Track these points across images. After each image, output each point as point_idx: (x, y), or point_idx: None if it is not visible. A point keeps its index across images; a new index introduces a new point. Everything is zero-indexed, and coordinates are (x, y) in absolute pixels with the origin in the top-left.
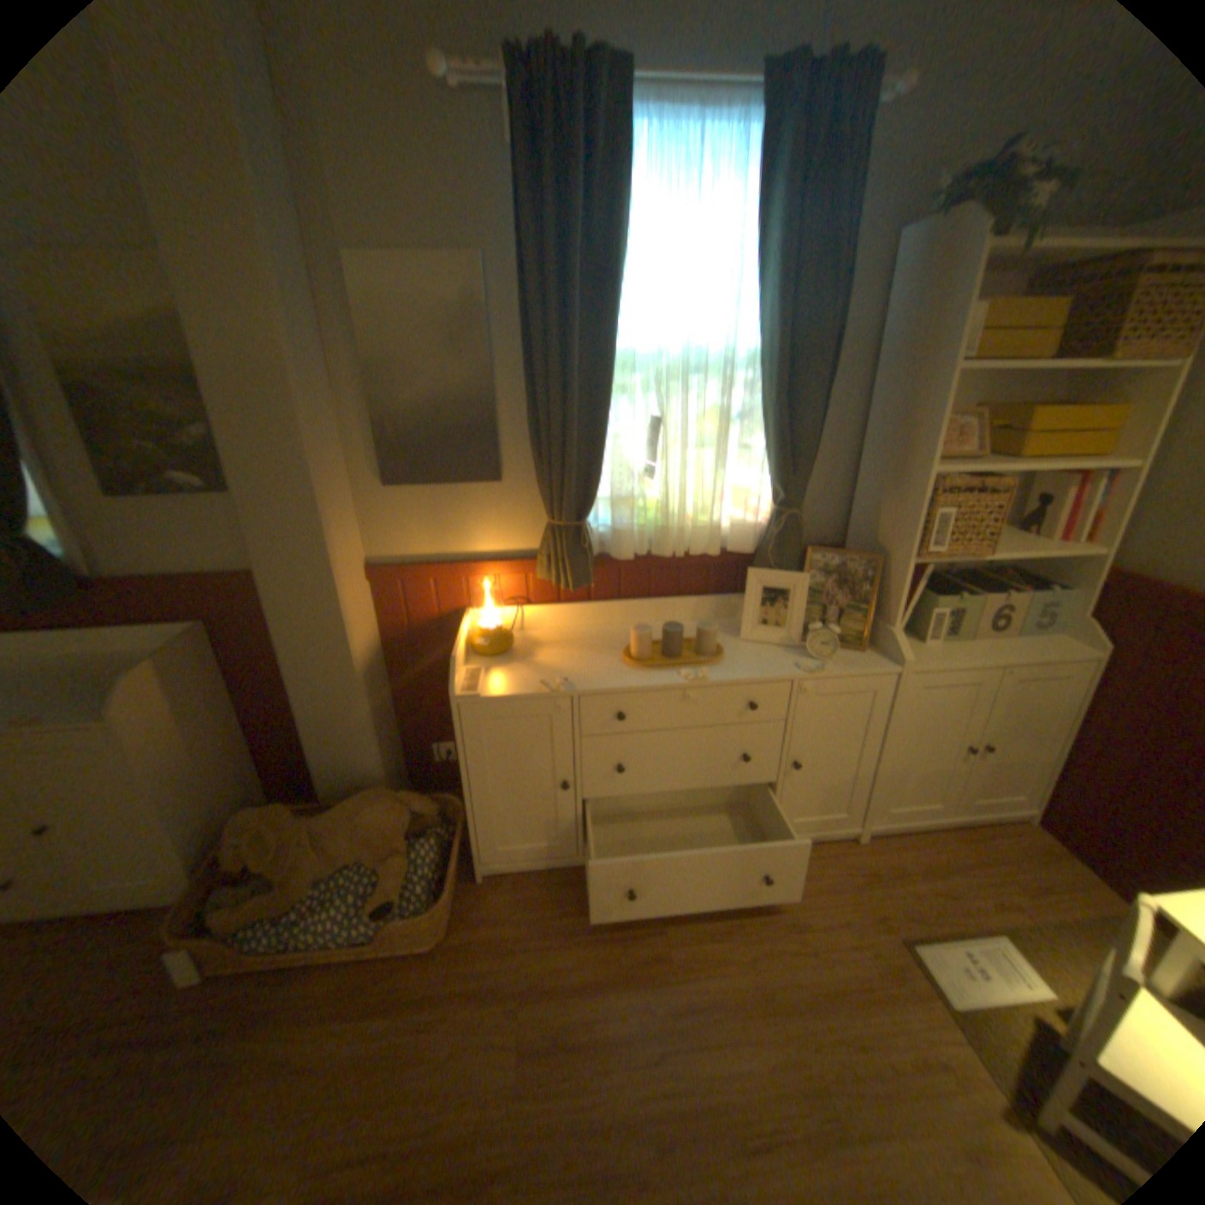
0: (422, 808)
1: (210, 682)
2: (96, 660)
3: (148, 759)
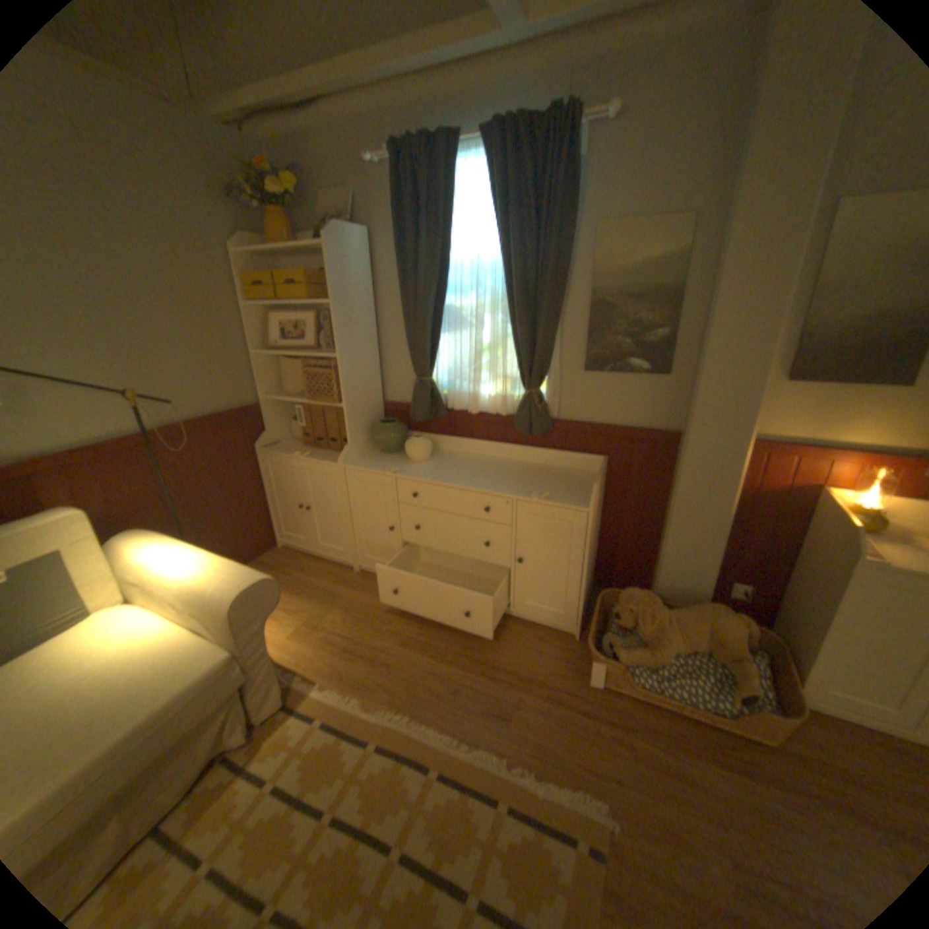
0: (756, 633)
1: (601, 497)
2: (544, 468)
3: (591, 538)
